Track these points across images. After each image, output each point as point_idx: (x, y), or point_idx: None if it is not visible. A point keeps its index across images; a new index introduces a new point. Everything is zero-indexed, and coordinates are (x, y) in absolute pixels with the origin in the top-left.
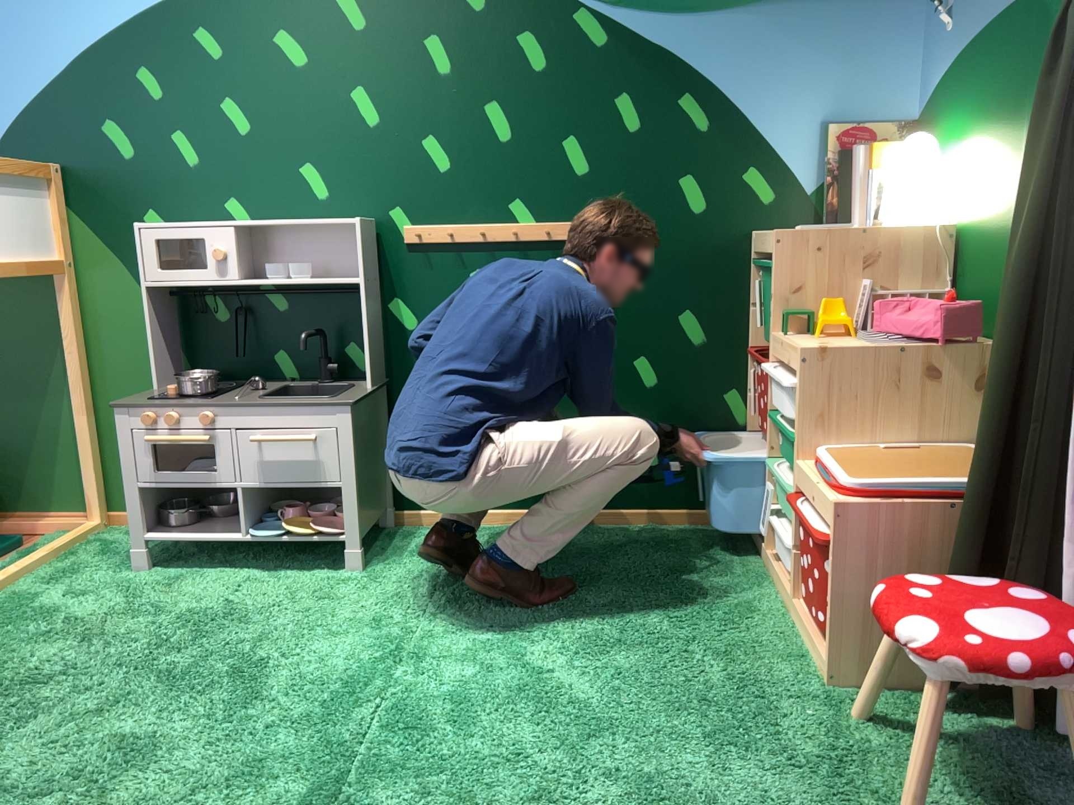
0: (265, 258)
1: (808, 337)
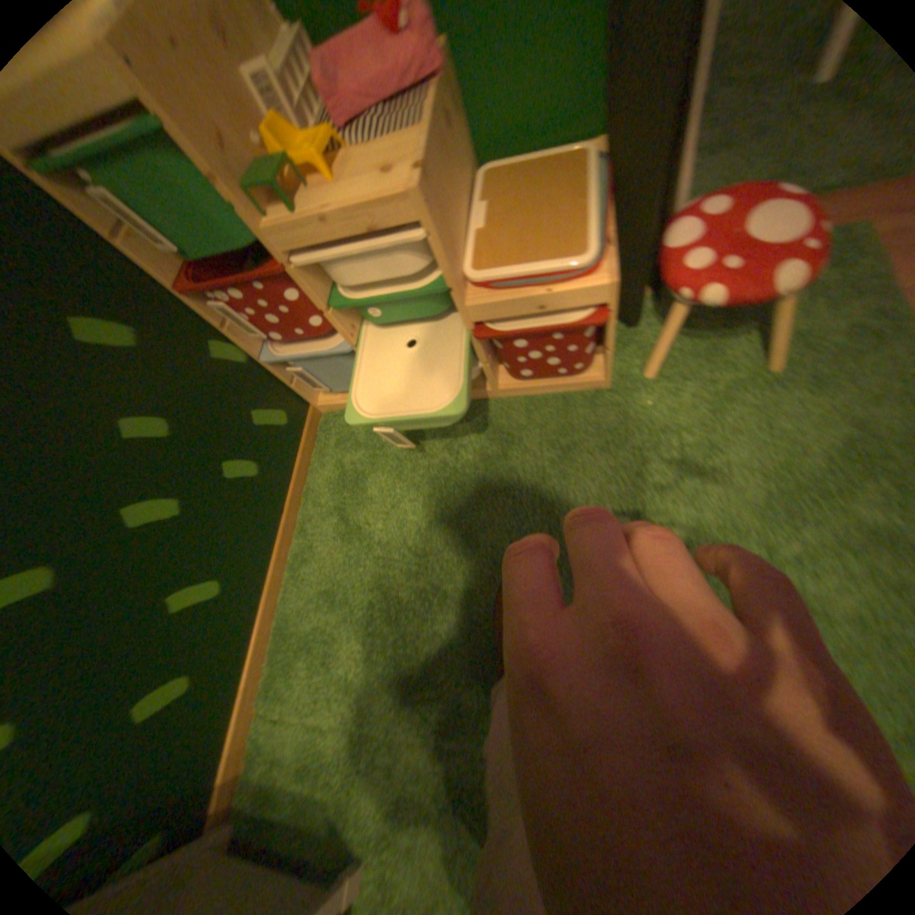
0: None
1: (317, 185)
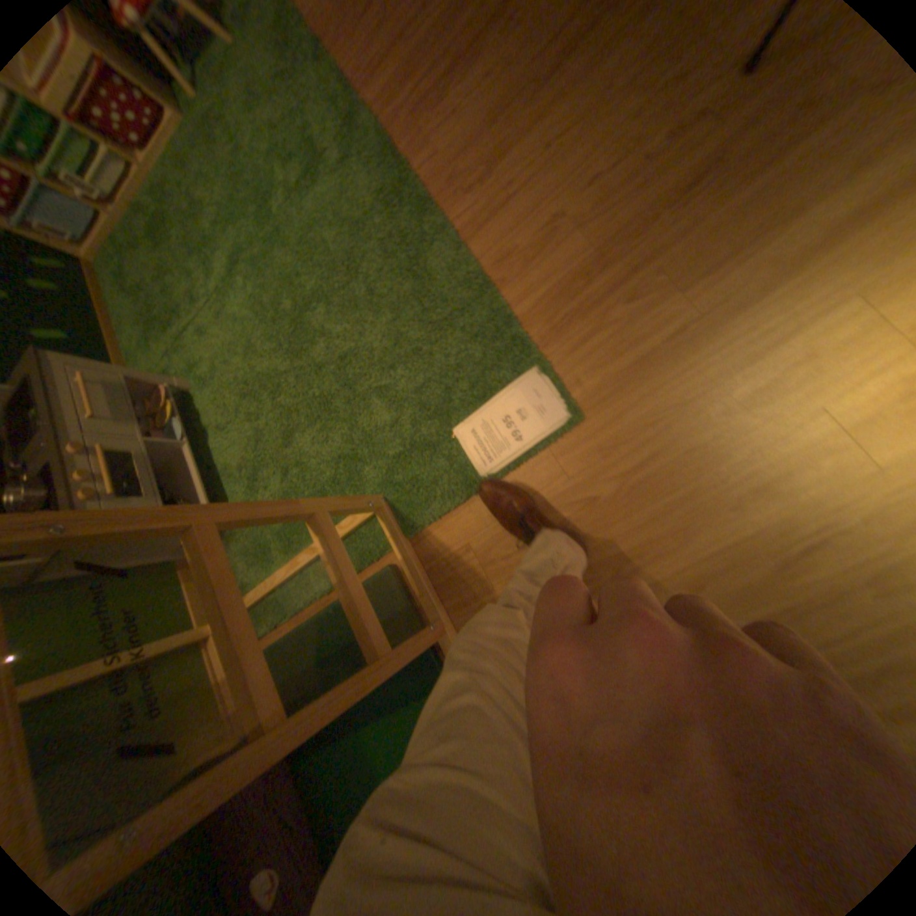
0: None
1: None
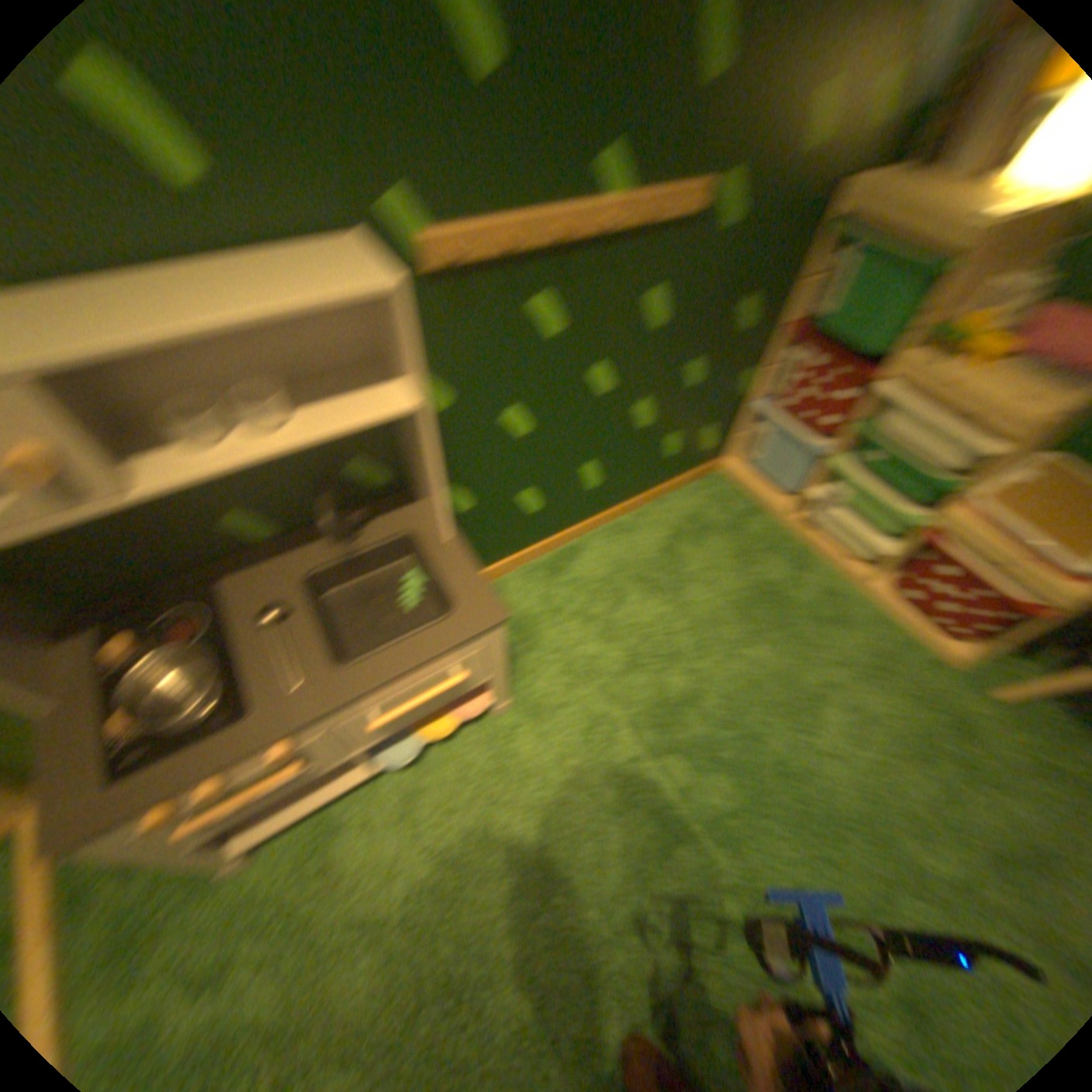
0: (125, 373)
1: (962, 365)
